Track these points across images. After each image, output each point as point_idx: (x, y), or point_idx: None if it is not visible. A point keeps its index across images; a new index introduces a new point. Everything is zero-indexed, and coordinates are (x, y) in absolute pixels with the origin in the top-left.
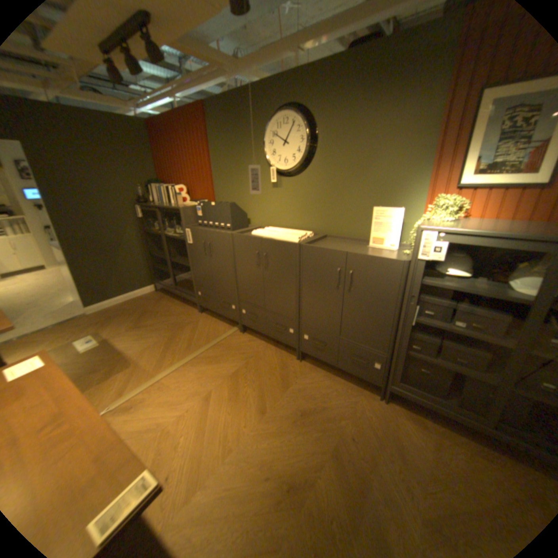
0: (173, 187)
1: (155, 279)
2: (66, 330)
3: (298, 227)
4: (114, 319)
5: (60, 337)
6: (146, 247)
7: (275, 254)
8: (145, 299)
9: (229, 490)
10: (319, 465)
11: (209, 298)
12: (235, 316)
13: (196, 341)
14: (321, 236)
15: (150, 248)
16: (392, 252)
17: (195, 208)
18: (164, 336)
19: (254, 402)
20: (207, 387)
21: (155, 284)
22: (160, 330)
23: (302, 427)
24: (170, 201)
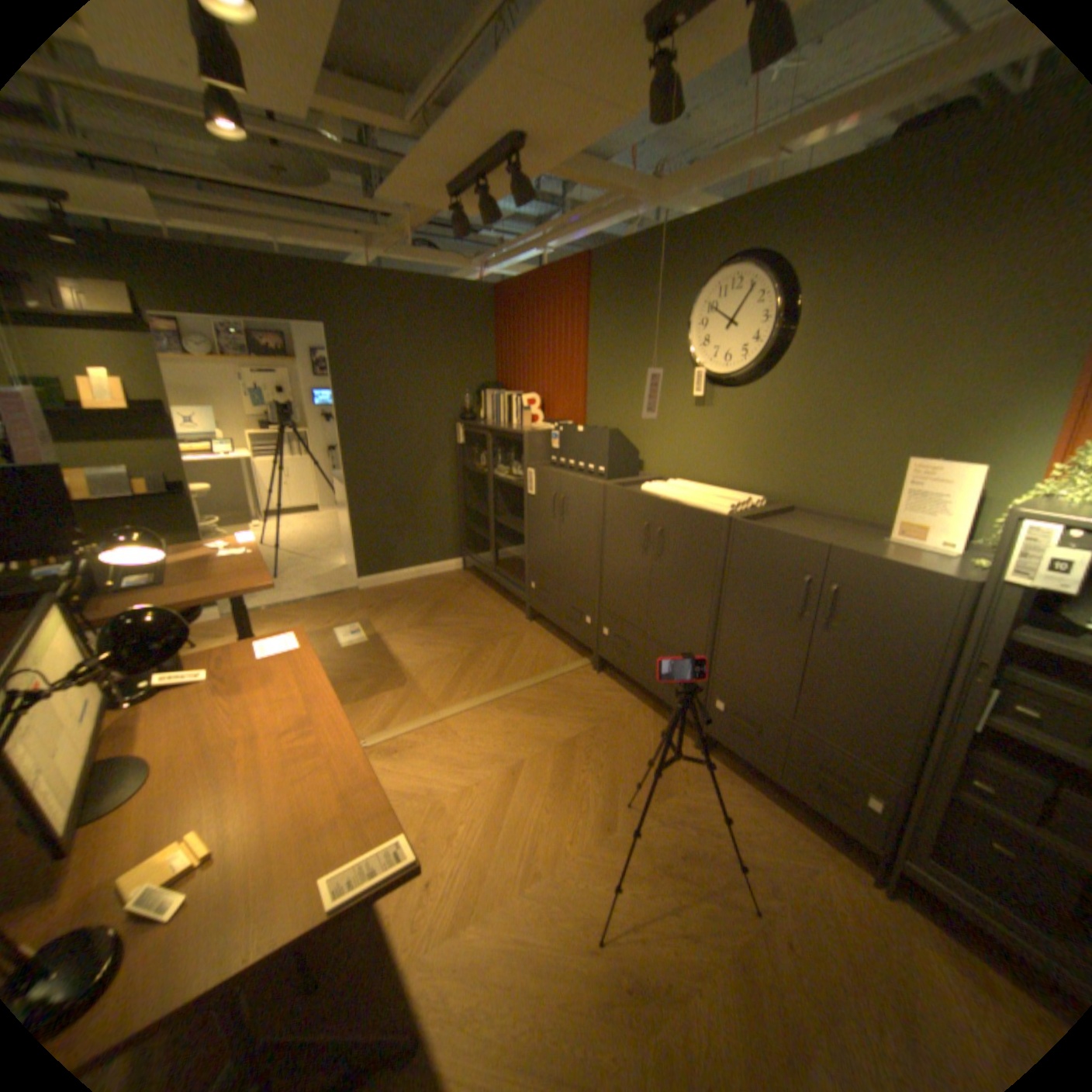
0: (521, 398)
1: (469, 551)
2: (332, 608)
3: (738, 485)
4: (398, 605)
5: (323, 617)
6: (464, 494)
7: (682, 531)
8: (447, 582)
9: (527, 944)
10: (708, 969)
11: (550, 597)
12: (591, 638)
13: (516, 669)
14: (784, 507)
15: (469, 497)
16: (949, 559)
17: (551, 436)
18: (466, 648)
19: (600, 805)
20: (521, 753)
21: (467, 558)
22: (462, 638)
23: (687, 882)
24: (513, 422)
